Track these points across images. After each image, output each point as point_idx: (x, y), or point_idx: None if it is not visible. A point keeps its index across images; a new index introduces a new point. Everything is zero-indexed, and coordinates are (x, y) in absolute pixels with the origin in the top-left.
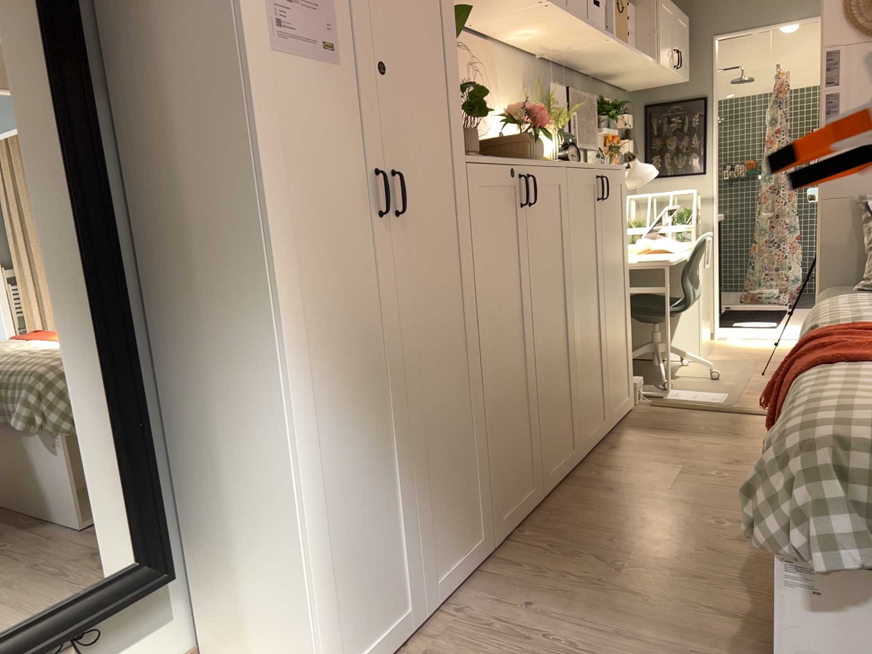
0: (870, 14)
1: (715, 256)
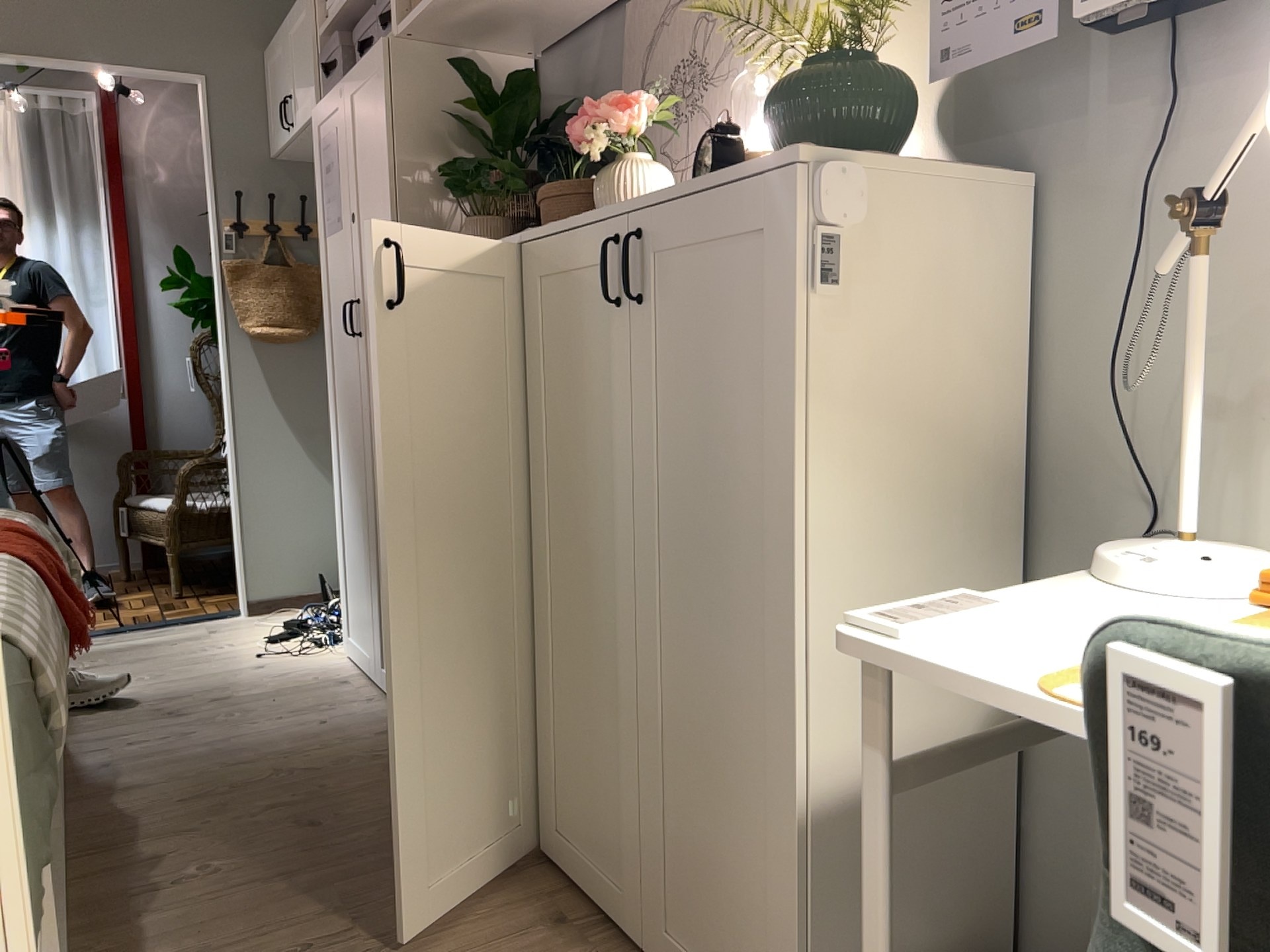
0: None
1: None
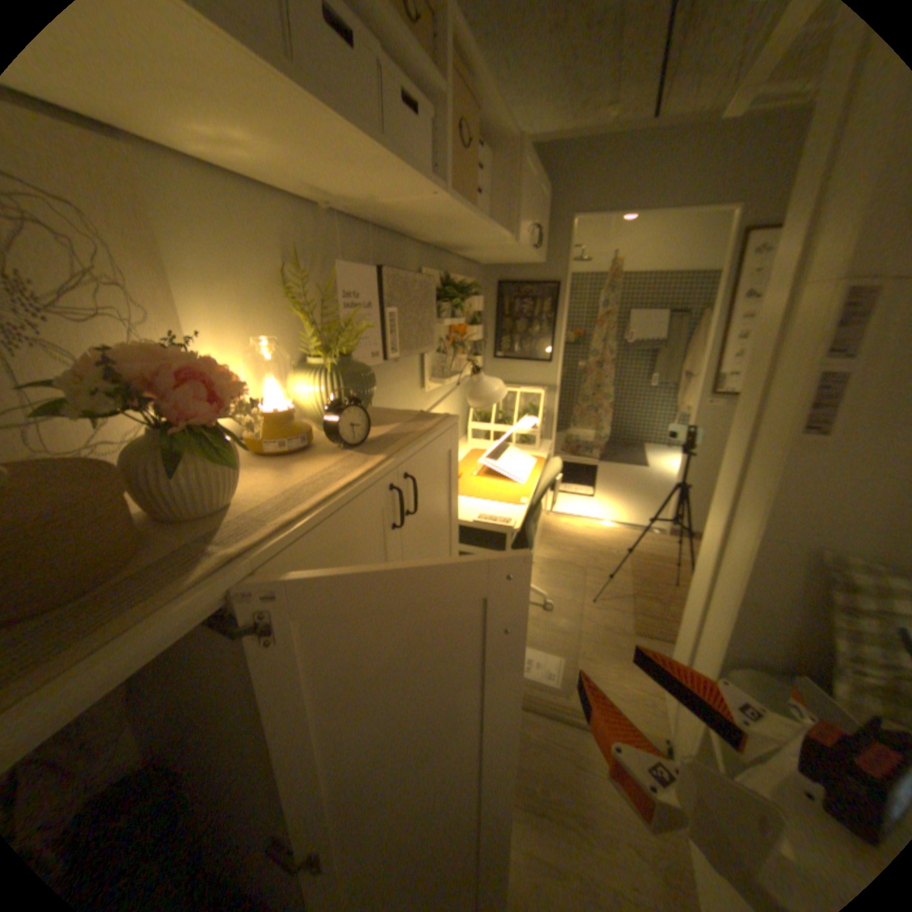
0: None
1: (551, 441)
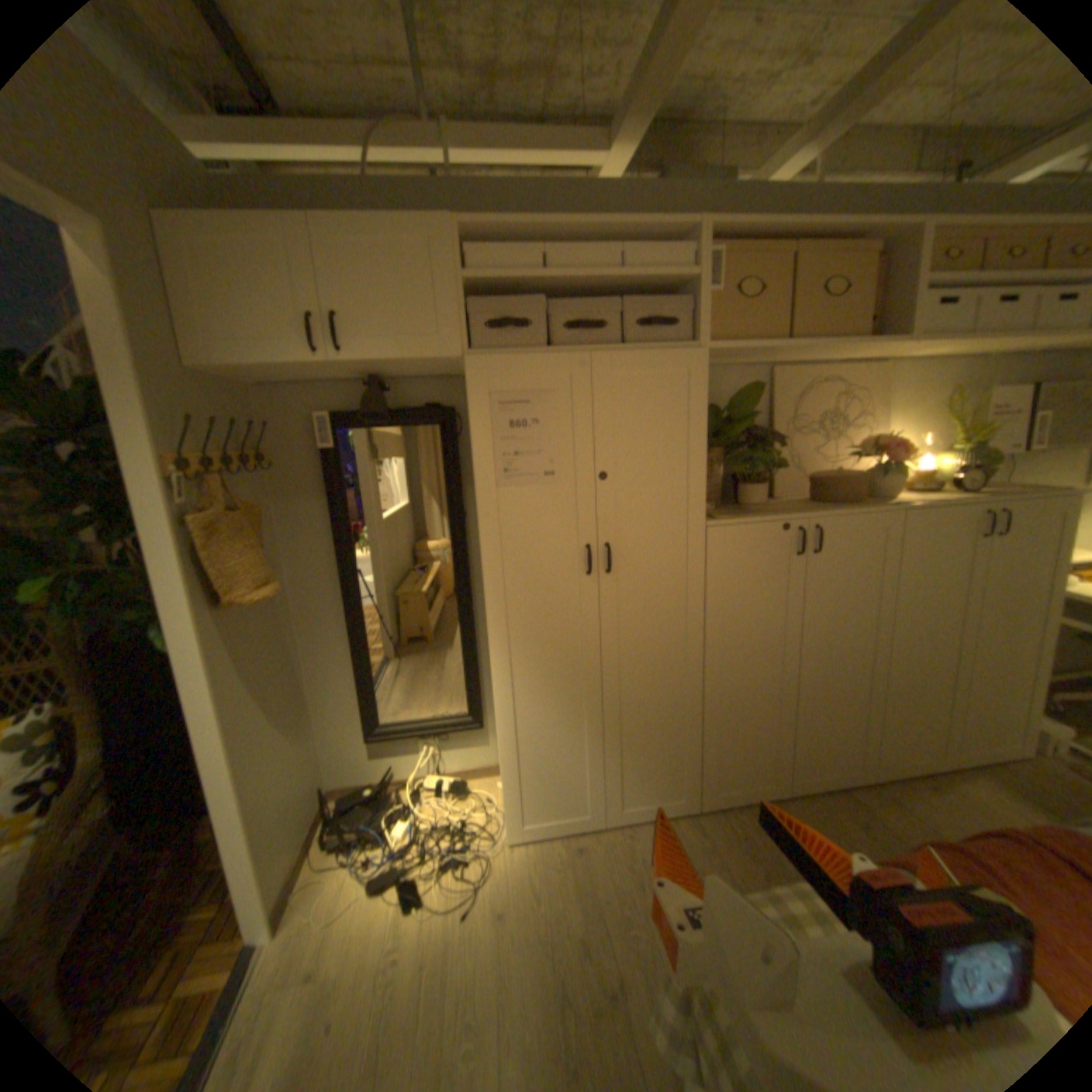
0: None
1: None
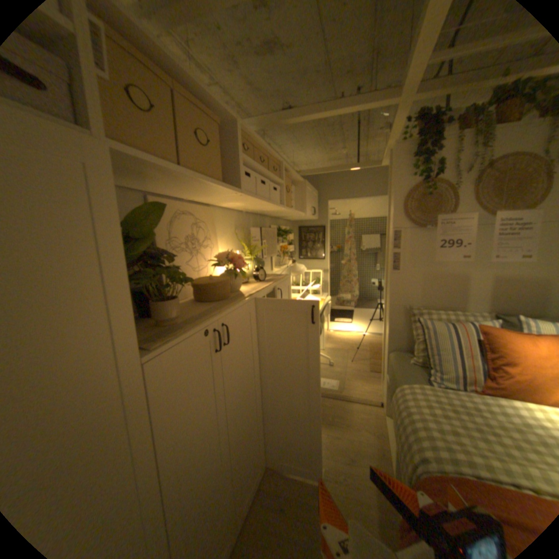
0: (416, 213)
1: (328, 295)
